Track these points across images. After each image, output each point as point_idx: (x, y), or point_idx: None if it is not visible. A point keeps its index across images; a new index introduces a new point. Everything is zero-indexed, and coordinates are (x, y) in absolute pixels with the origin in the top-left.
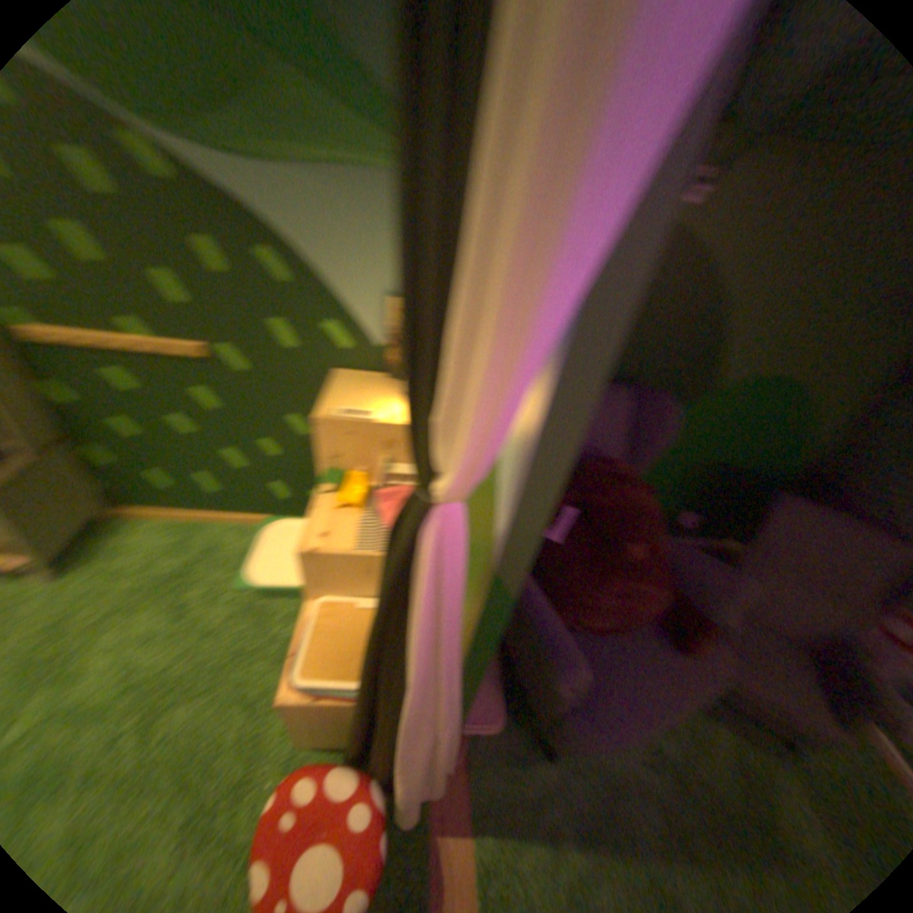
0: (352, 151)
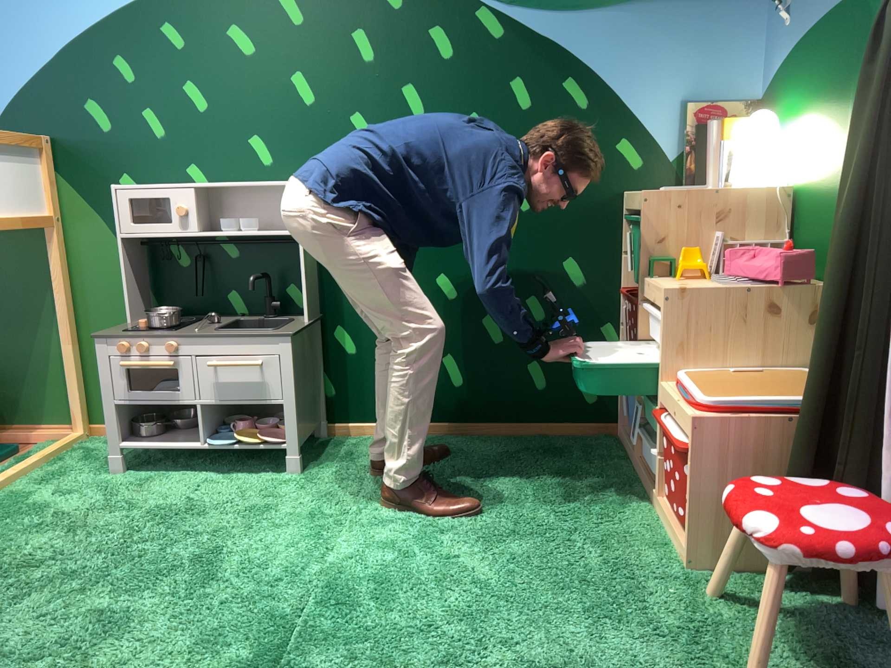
0: None
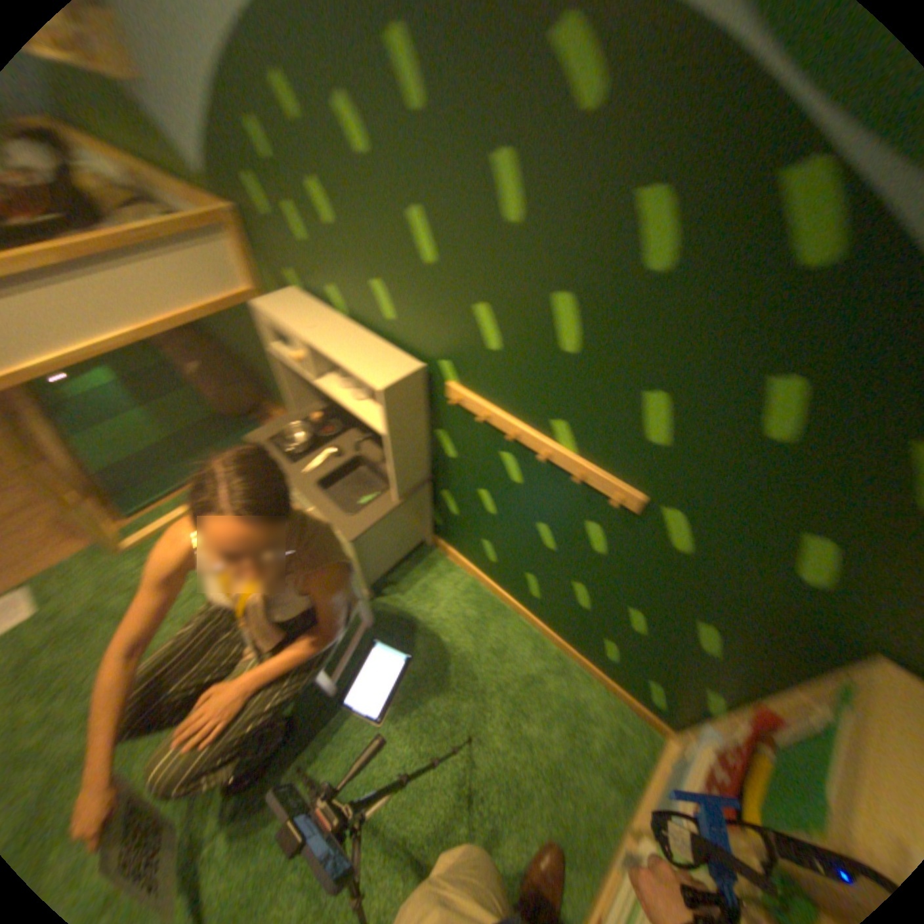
0: None
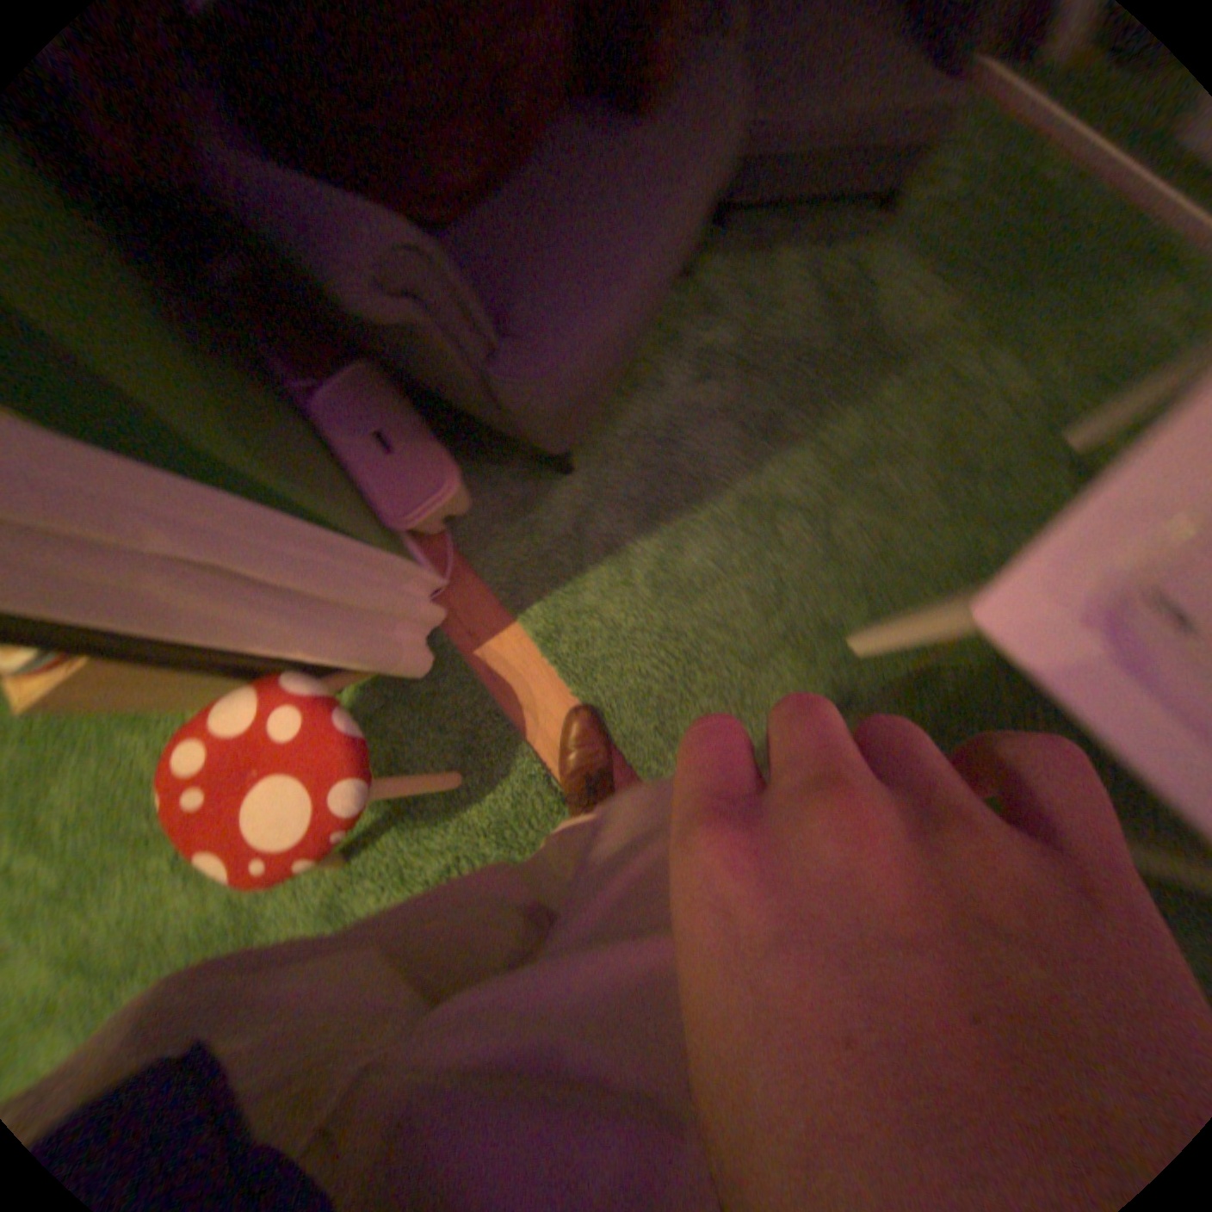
0: None
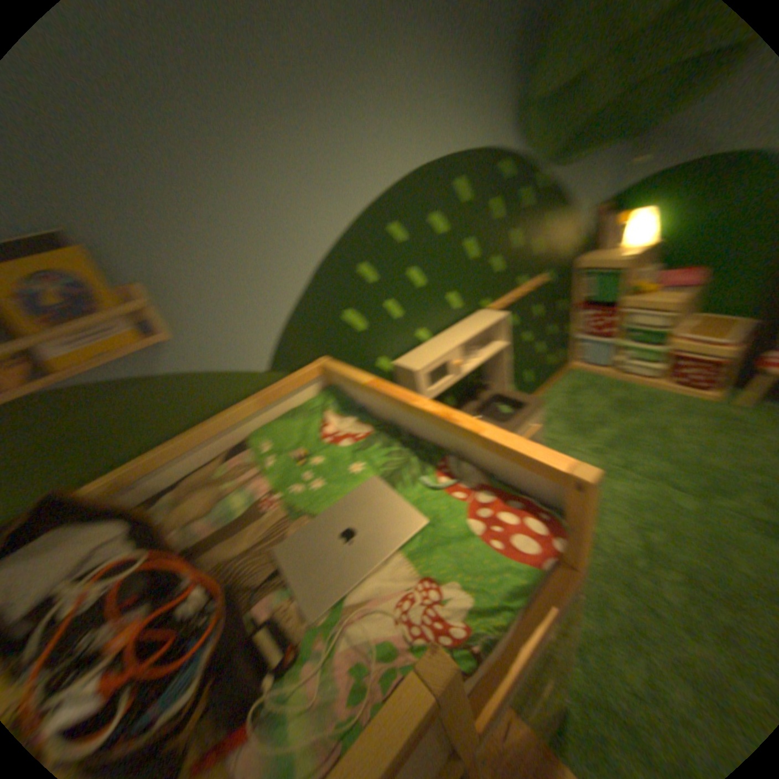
0: (613, 142)
